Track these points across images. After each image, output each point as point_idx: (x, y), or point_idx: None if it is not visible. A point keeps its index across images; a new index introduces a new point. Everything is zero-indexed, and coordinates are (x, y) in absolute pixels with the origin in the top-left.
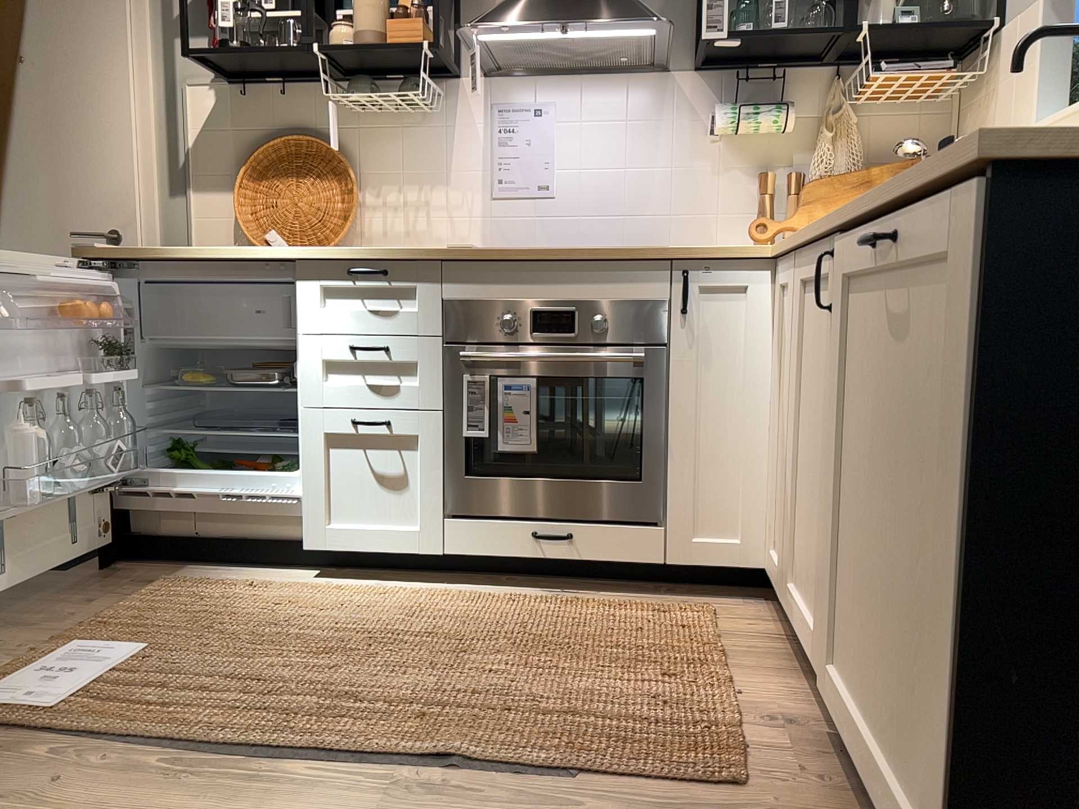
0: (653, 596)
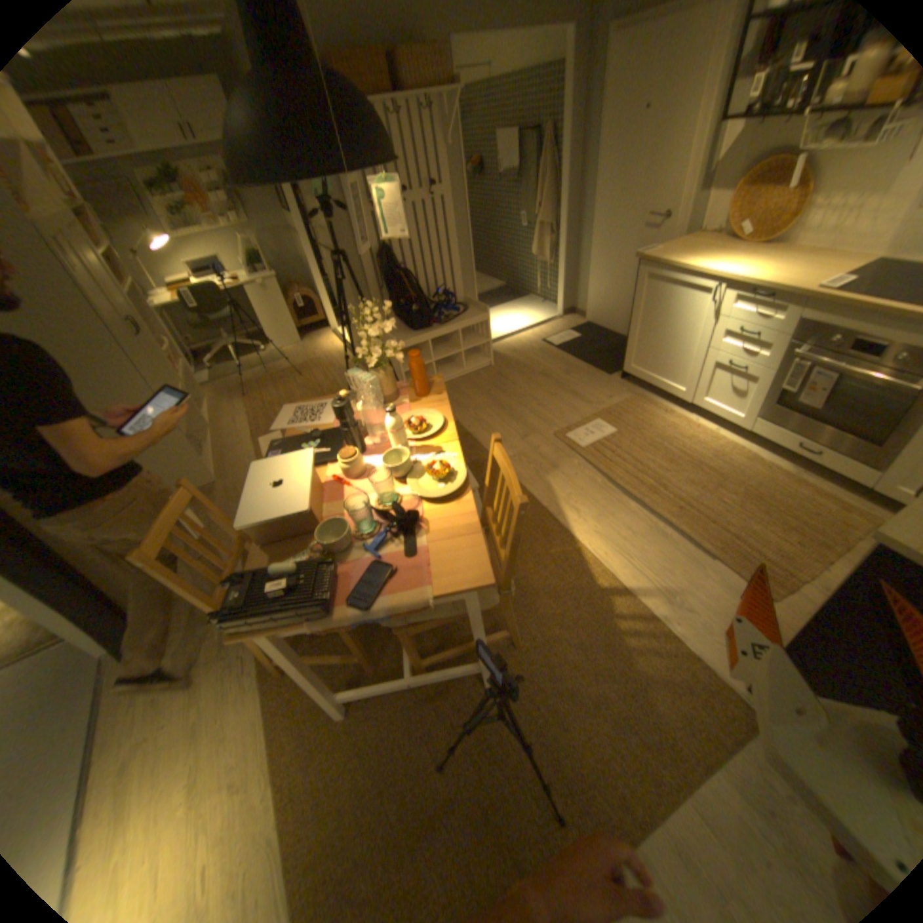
0: (855, 496)
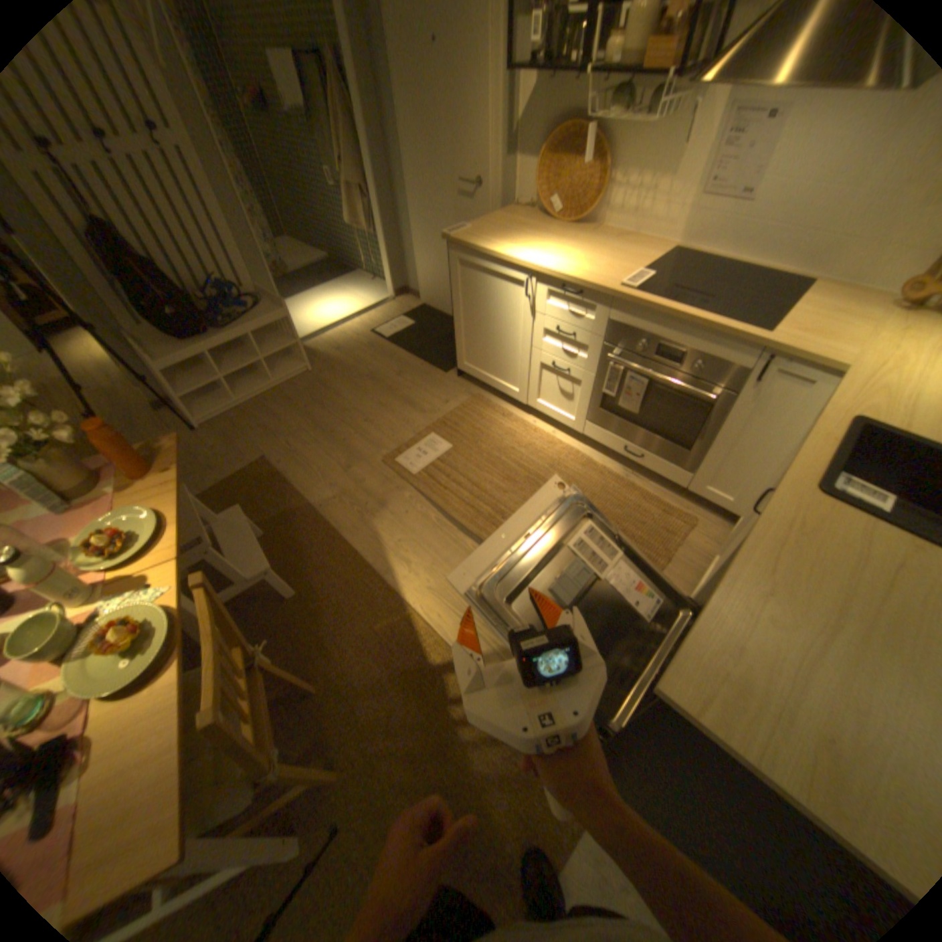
0: (674, 495)
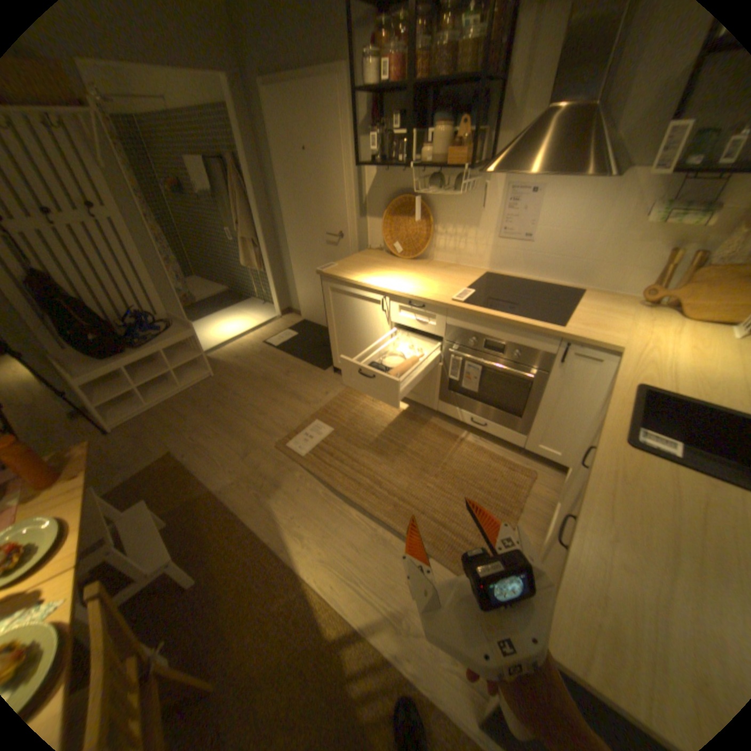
0: (515, 453)
